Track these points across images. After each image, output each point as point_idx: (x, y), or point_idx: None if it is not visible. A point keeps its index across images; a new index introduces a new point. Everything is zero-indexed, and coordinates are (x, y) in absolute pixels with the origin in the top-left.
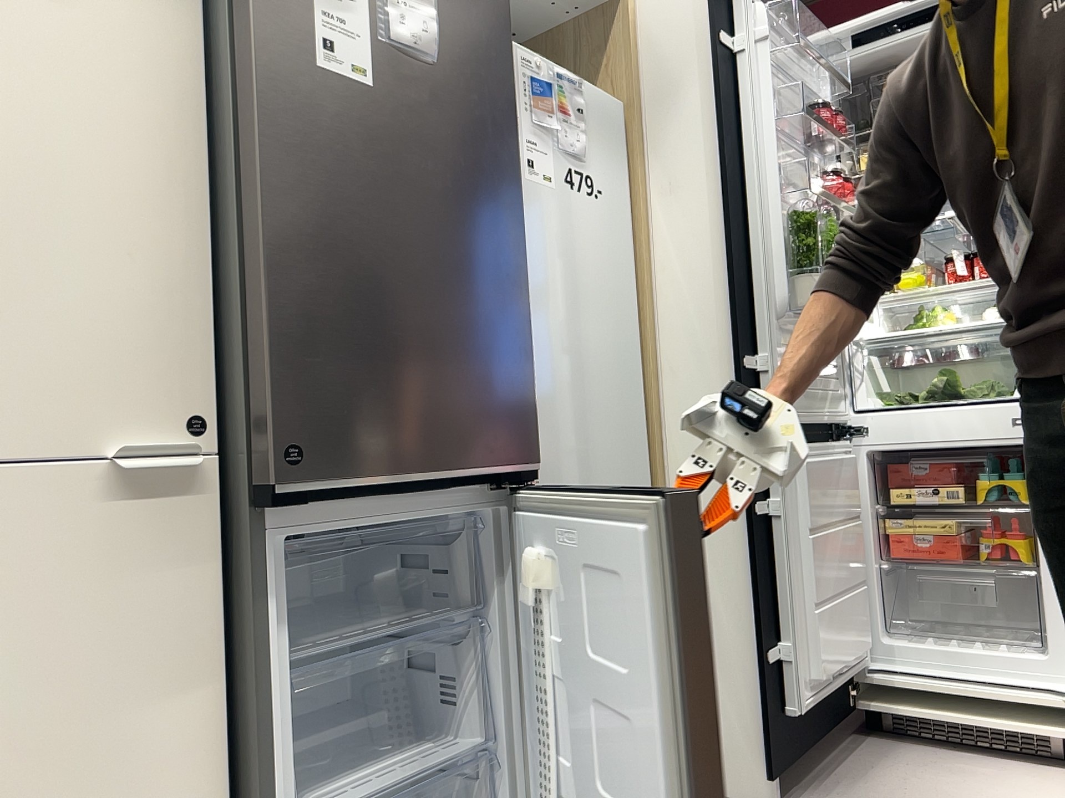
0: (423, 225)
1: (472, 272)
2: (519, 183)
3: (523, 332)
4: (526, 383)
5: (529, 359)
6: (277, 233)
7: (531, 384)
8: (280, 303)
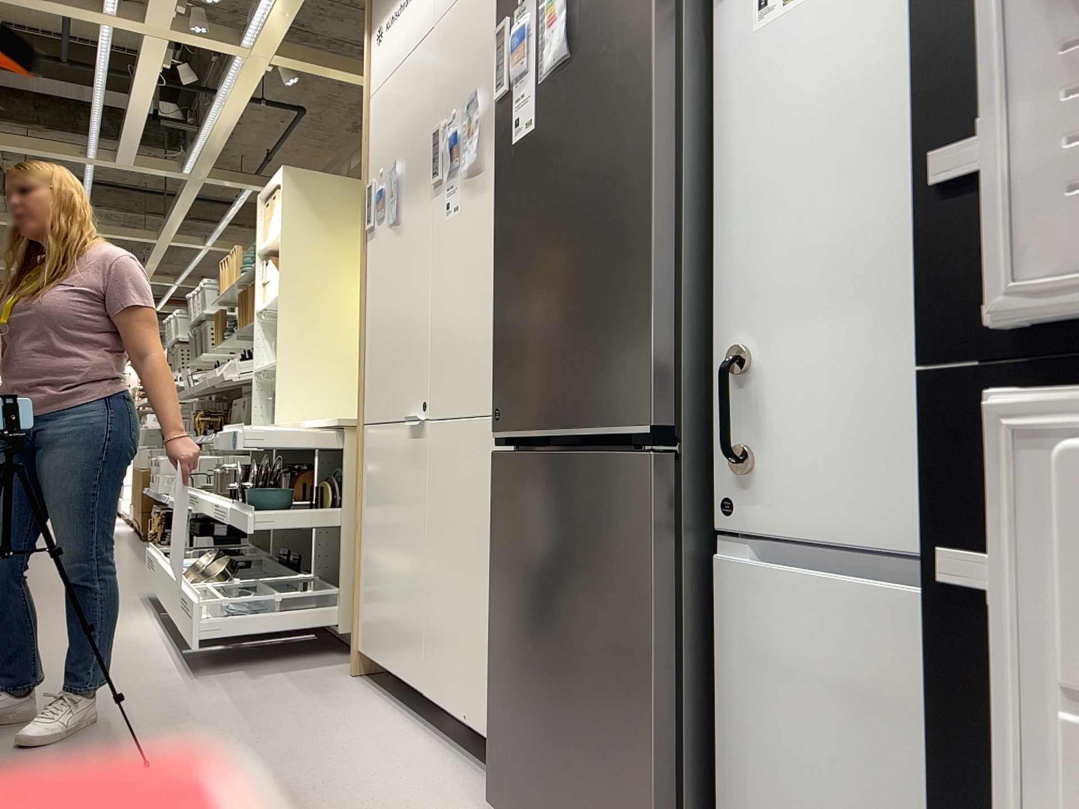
0: (560, 215)
1: (594, 235)
2: (652, 94)
3: (645, 275)
4: (644, 335)
5: (651, 304)
6: (498, 273)
7: (651, 334)
8: (498, 318)
